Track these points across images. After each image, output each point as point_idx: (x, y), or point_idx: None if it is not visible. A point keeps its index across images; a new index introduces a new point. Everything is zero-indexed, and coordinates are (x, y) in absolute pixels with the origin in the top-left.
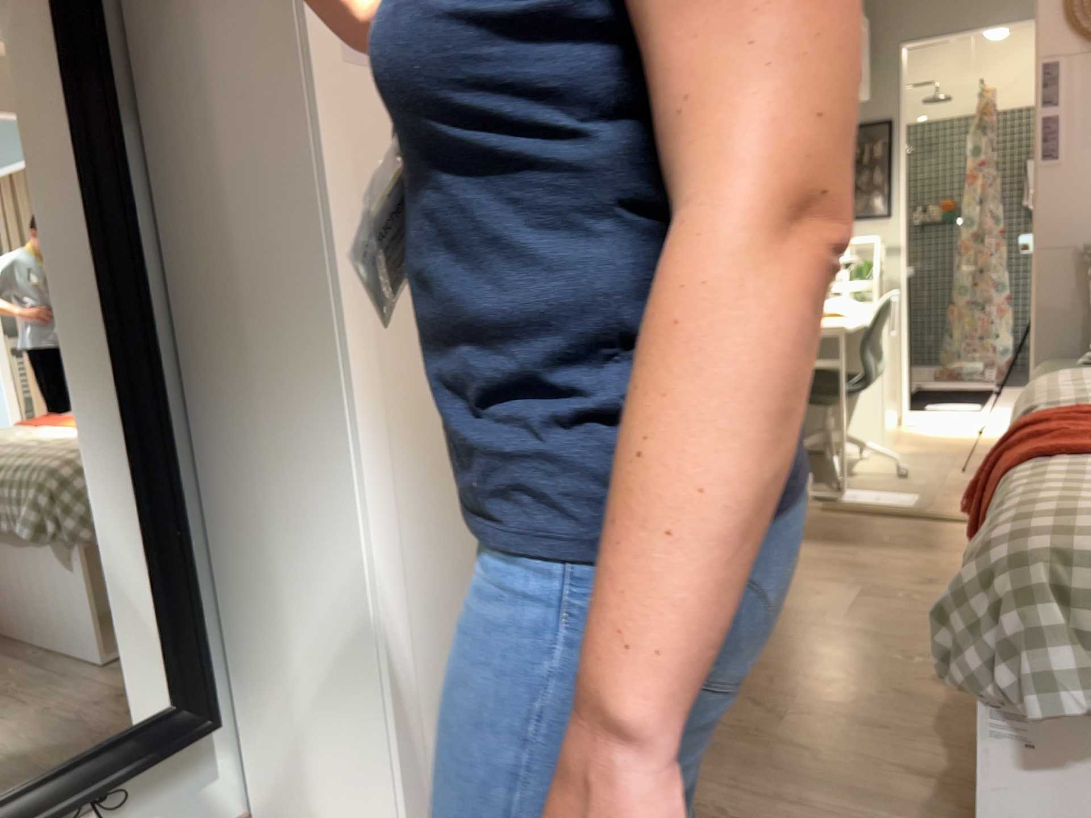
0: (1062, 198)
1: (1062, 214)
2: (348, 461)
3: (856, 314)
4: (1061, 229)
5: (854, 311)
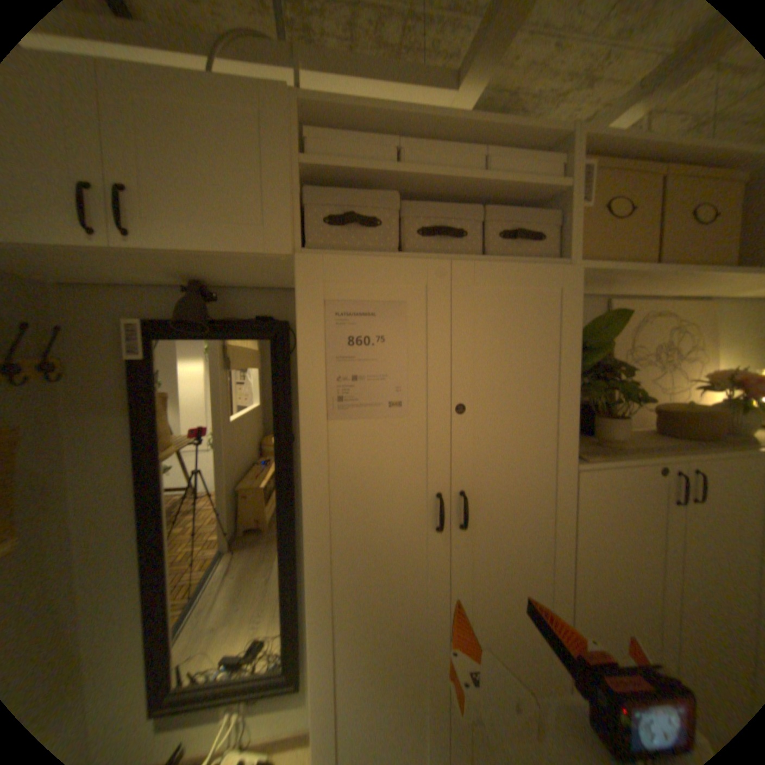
0: None
1: None
2: (309, 647)
3: None
4: None
5: None
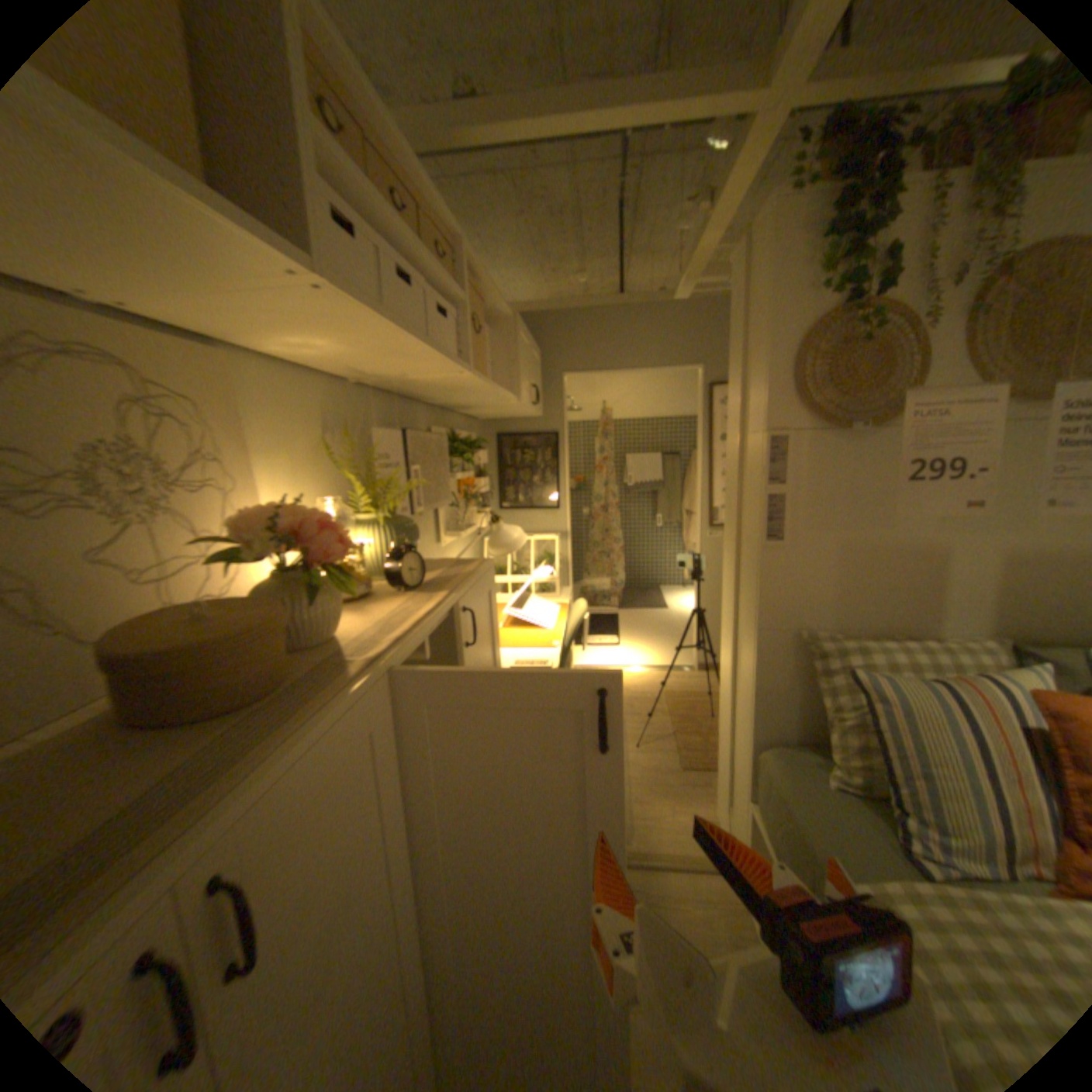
0: (786, 581)
1: (785, 597)
2: None
3: (553, 625)
4: (784, 613)
5: (551, 621)
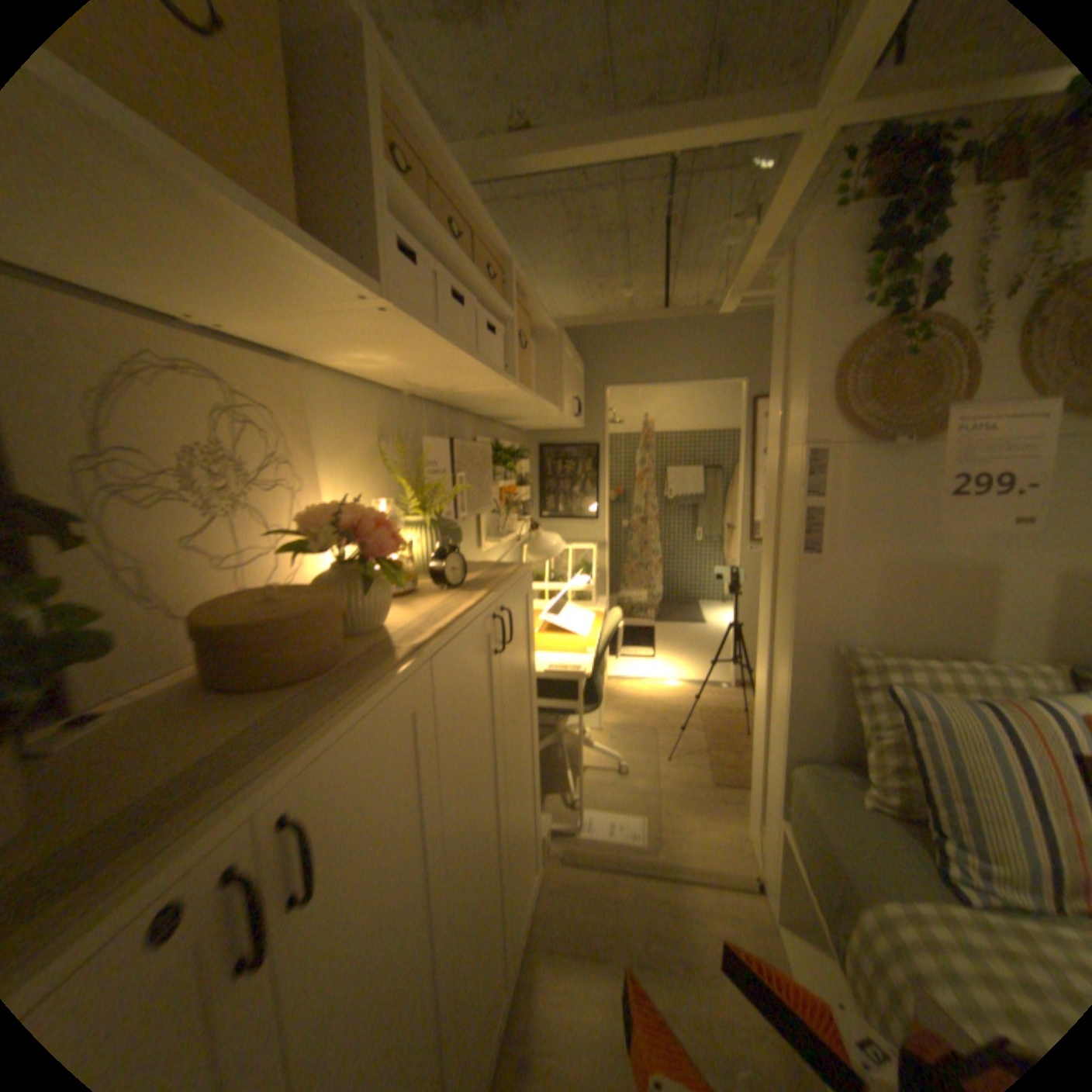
0: (824, 595)
1: (822, 611)
2: None
3: (588, 632)
4: (821, 627)
5: (585, 628)
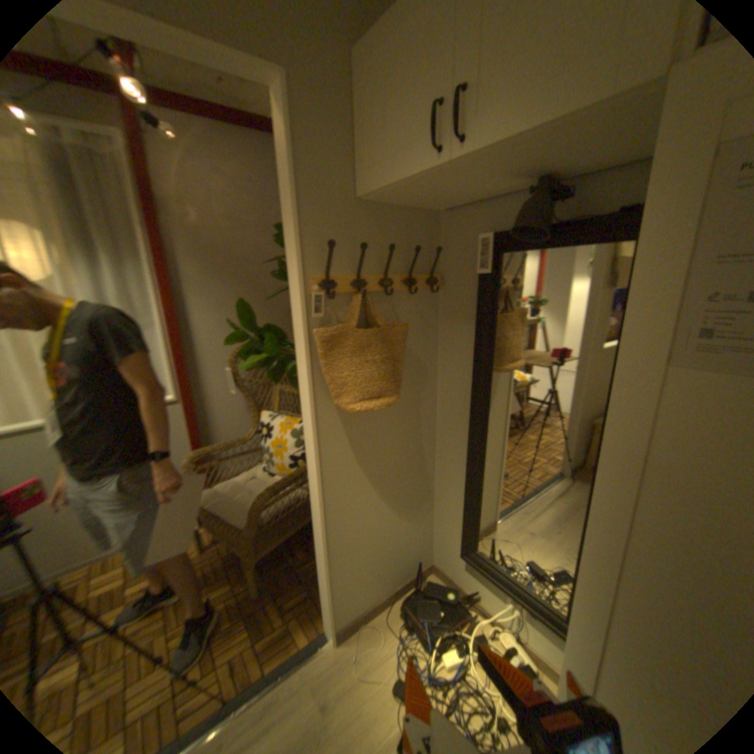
0: None
1: None
2: (573, 628)
3: None
4: None
5: None
